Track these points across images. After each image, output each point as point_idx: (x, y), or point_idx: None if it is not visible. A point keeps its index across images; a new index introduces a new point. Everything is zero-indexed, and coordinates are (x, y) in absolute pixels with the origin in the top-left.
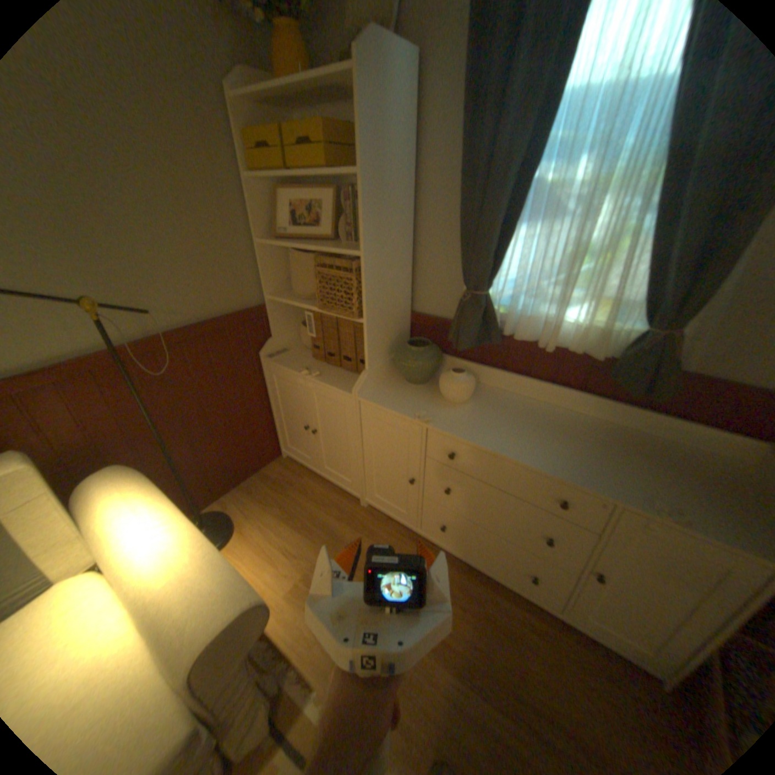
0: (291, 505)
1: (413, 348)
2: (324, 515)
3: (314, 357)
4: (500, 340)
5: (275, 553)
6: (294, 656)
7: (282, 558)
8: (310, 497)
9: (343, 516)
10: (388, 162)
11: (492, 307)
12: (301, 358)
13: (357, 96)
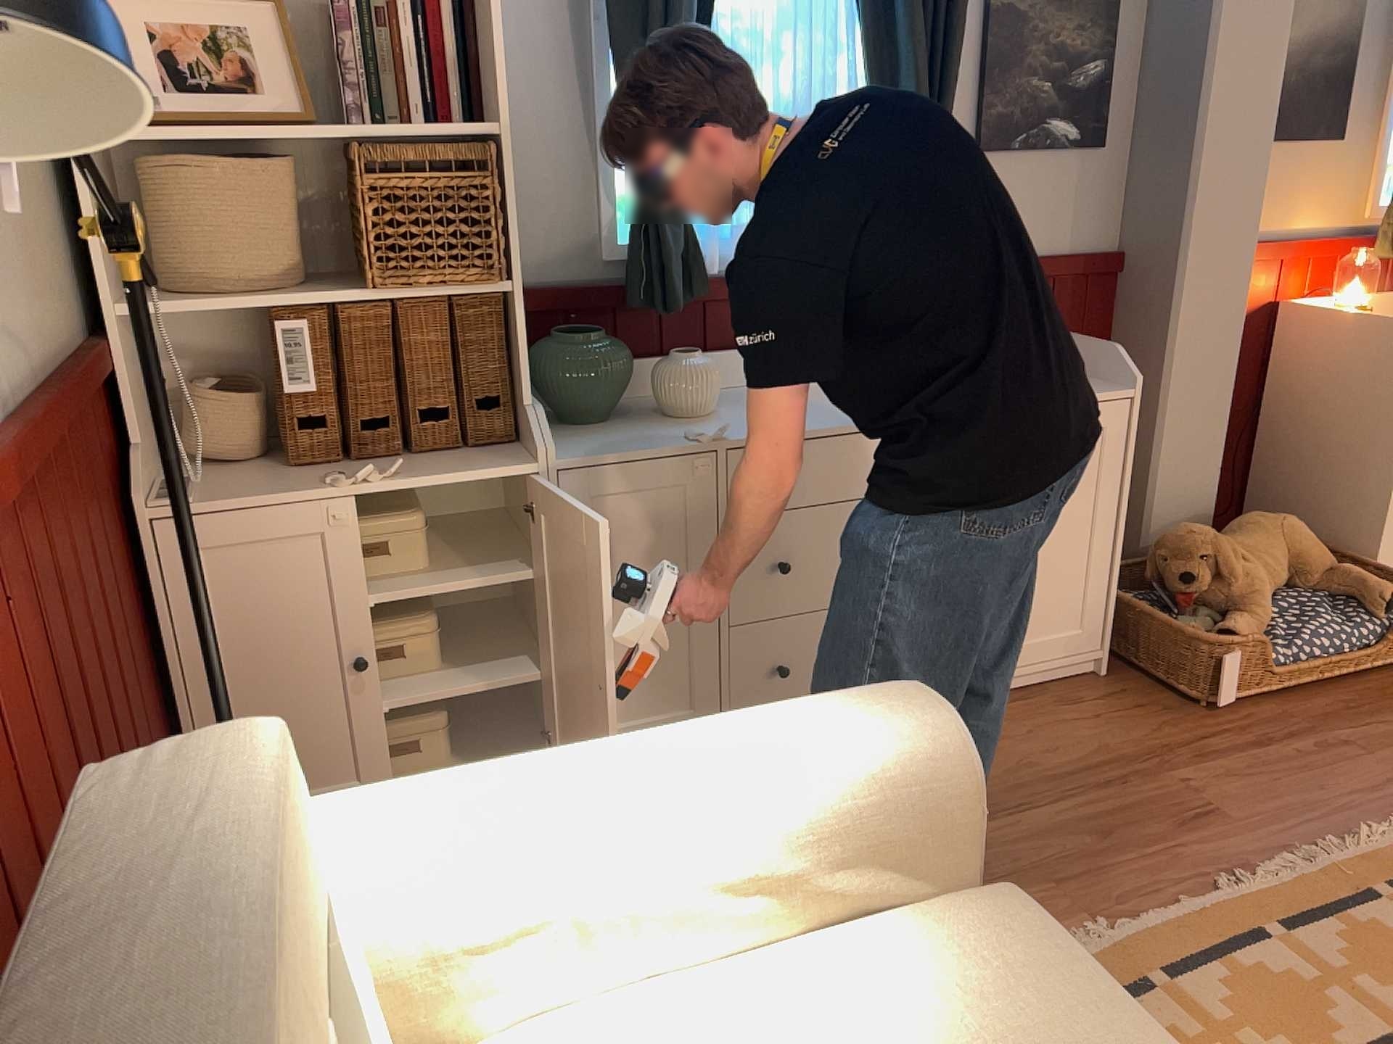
0: None
1: (582, 338)
2: None
3: (289, 465)
4: (703, 288)
5: None
6: None
7: None
8: None
9: None
10: None
11: (688, 225)
12: (259, 478)
13: None
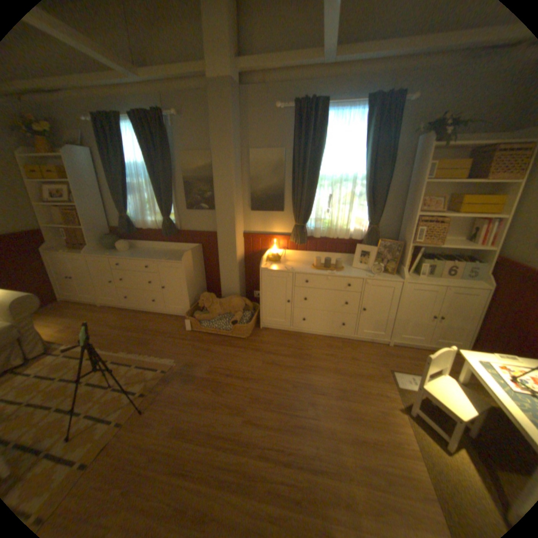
0: (60, 313)
1: (104, 237)
2: (77, 313)
3: (67, 249)
4: (135, 231)
5: (50, 325)
6: (57, 342)
7: (53, 326)
8: (71, 310)
9: (87, 311)
10: (80, 179)
11: (127, 220)
12: (60, 250)
13: (63, 163)
